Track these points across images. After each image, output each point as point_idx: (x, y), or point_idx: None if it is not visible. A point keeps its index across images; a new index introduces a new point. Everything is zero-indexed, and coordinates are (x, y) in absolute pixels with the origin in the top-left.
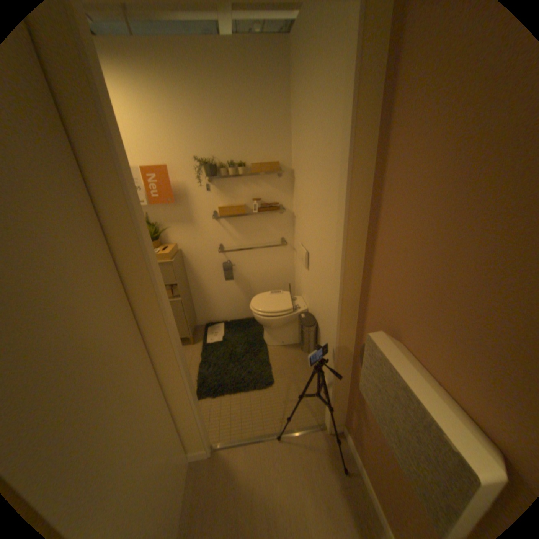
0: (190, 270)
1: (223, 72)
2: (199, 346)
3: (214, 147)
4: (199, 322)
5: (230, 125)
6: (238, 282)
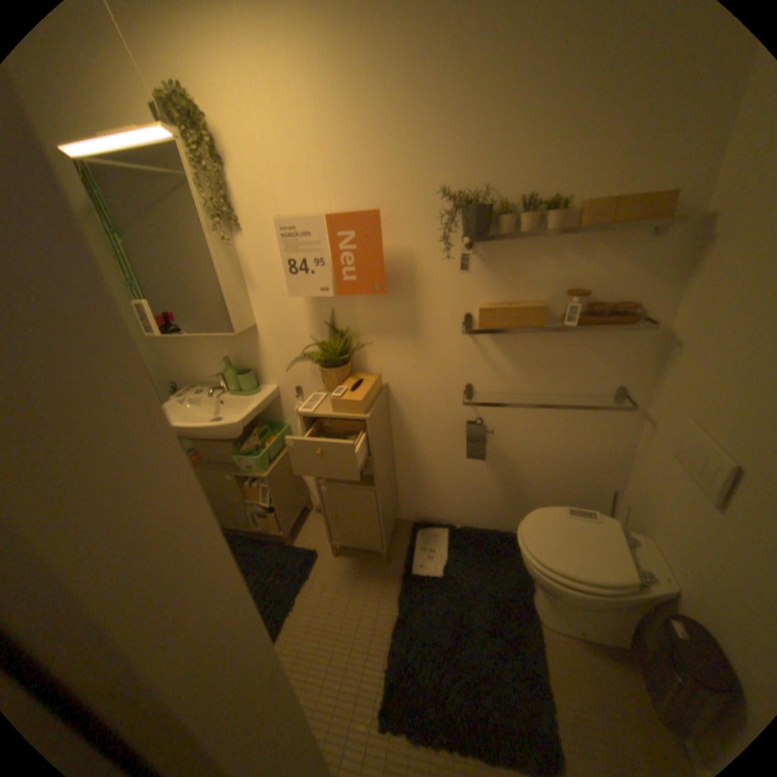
0: (399, 424)
1: None
2: (398, 573)
3: (493, 160)
4: (402, 515)
5: (546, 96)
6: (490, 462)
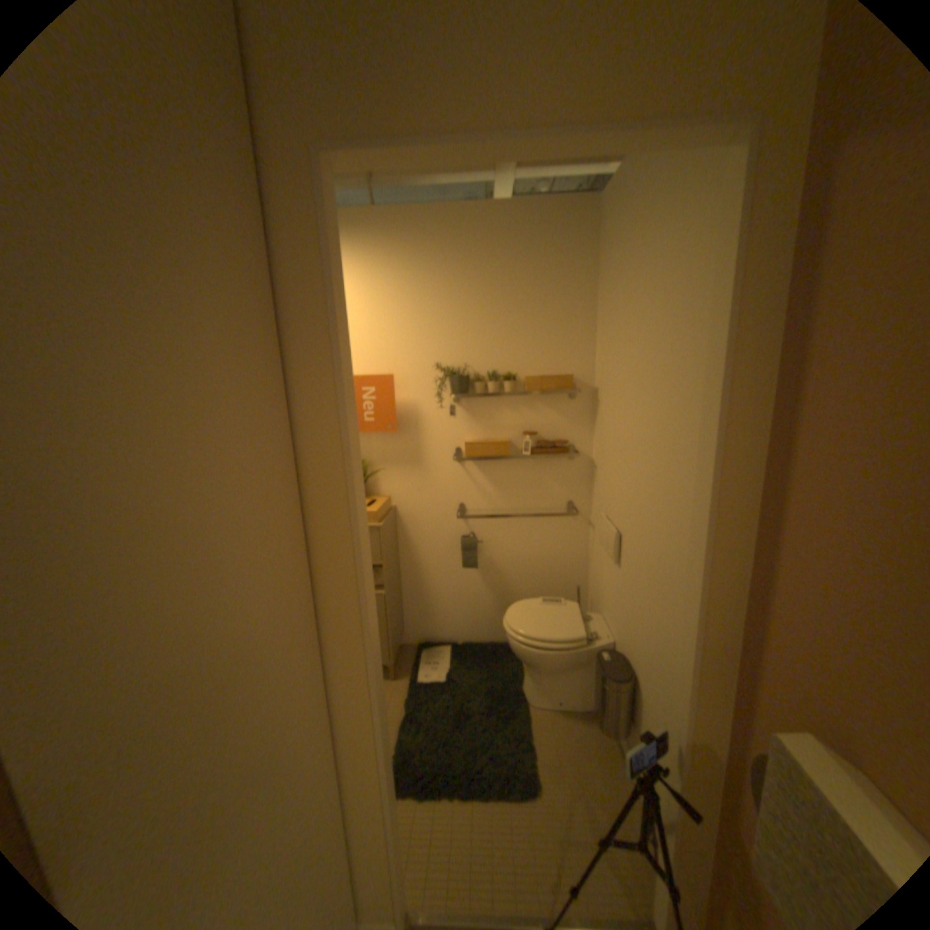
0: (406, 544)
1: (496, 248)
2: (404, 687)
3: (469, 351)
4: (408, 640)
5: (497, 321)
6: (484, 574)
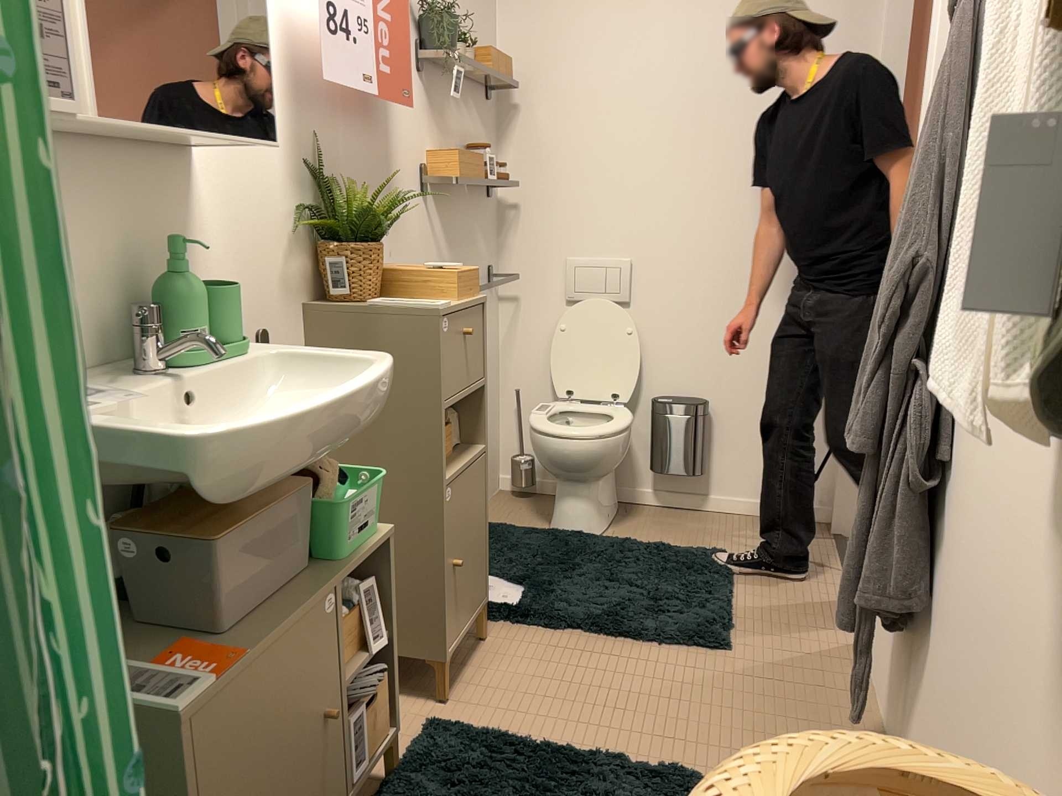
0: None
1: None
2: (506, 623)
3: None
4: None
5: None
6: None
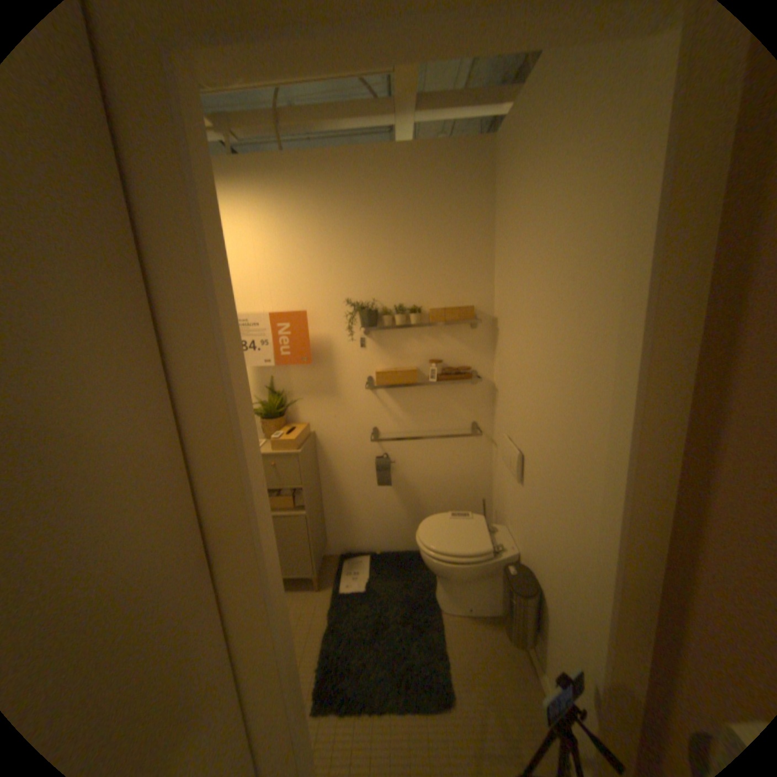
0: (325, 465)
1: (398, 187)
2: (327, 596)
3: (376, 286)
4: (330, 550)
5: (401, 256)
6: (397, 489)
